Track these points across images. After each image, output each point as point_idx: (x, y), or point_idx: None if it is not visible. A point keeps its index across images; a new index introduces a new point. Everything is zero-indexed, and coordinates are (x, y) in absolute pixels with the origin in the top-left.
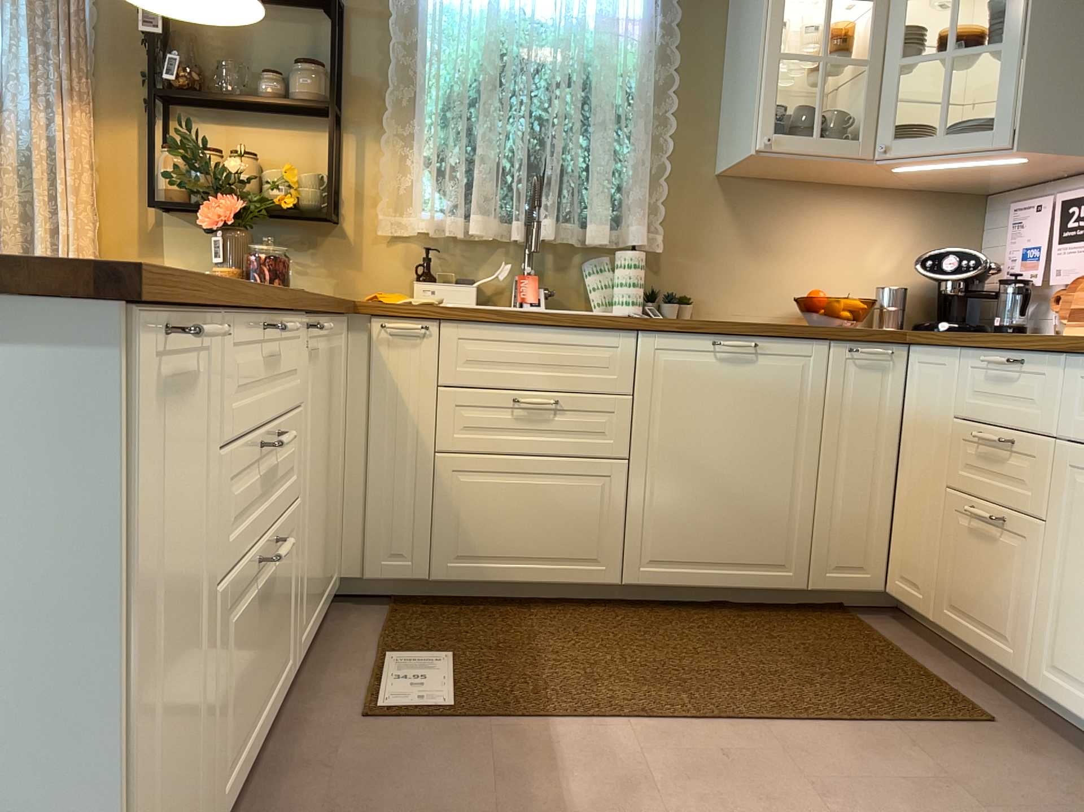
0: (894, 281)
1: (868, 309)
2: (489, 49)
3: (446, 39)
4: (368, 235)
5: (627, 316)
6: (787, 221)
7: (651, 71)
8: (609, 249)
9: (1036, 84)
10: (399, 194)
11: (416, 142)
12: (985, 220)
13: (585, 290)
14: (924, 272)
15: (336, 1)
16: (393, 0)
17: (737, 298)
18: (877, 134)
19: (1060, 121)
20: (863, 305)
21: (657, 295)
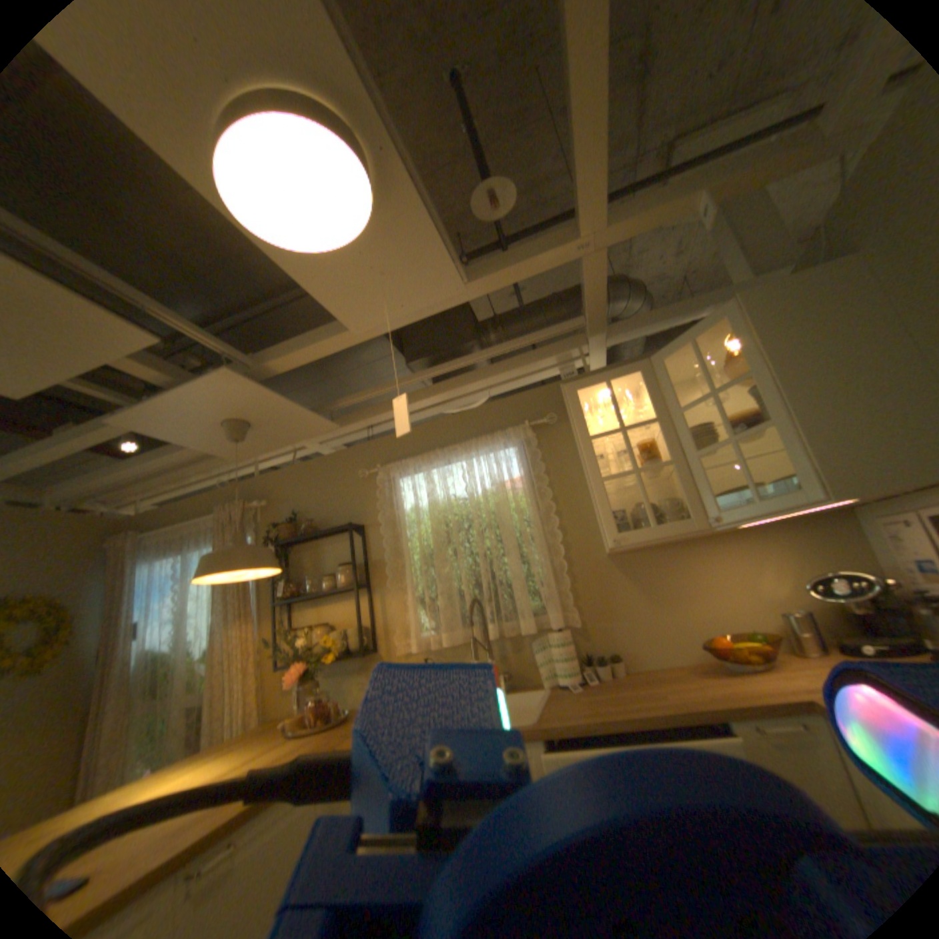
0: (798, 602)
1: (775, 649)
2: (433, 526)
3: (415, 525)
4: (394, 657)
5: (563, 695)
6: (677, 576)
7: (539, 503)
8: (546, 631)
9: (824, 441)
10: (406, 626)
11: (409, 591)
12: (863, 529)
13: (538, 666)
14: (821, 595)
15: (349, 528)
16: (379, 516)
17: (659, 647)
18: (706, 508)
19: (869, 463)
20: (768, 649)
21: (592, 660)
